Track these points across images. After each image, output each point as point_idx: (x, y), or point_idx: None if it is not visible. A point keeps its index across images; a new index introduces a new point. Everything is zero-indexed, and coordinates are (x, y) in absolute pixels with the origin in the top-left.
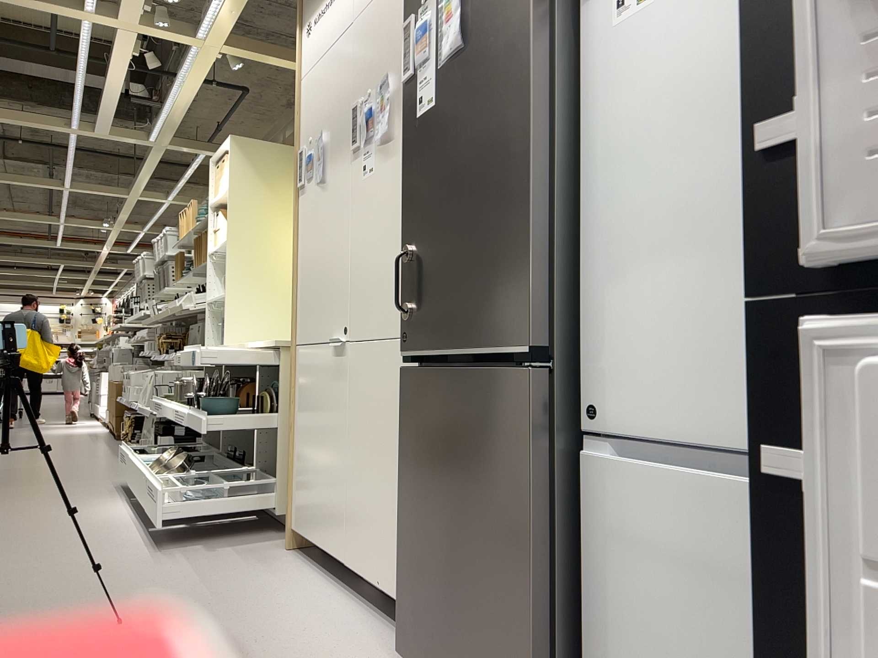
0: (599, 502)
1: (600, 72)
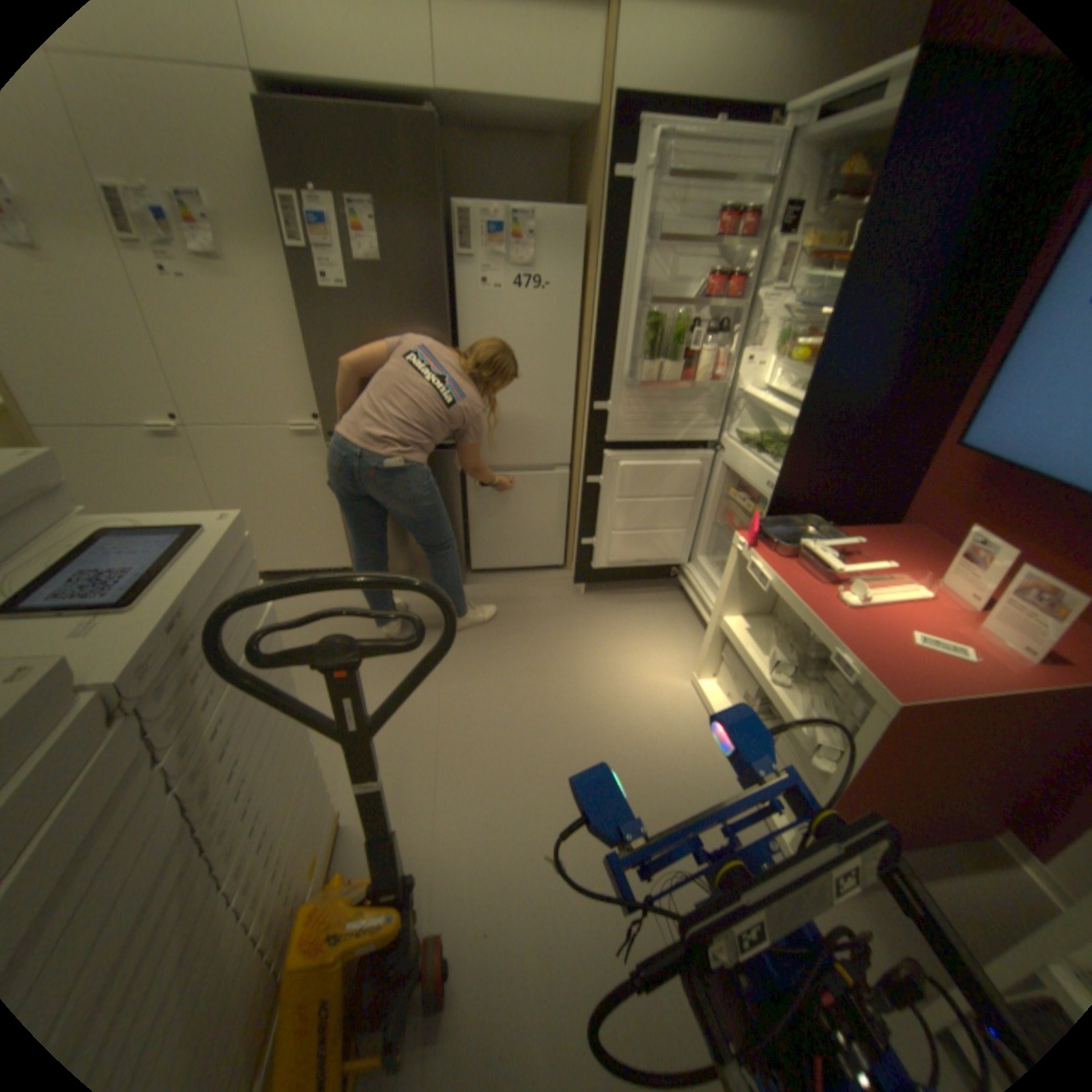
0: (474, 490)
1: (469, 311)
